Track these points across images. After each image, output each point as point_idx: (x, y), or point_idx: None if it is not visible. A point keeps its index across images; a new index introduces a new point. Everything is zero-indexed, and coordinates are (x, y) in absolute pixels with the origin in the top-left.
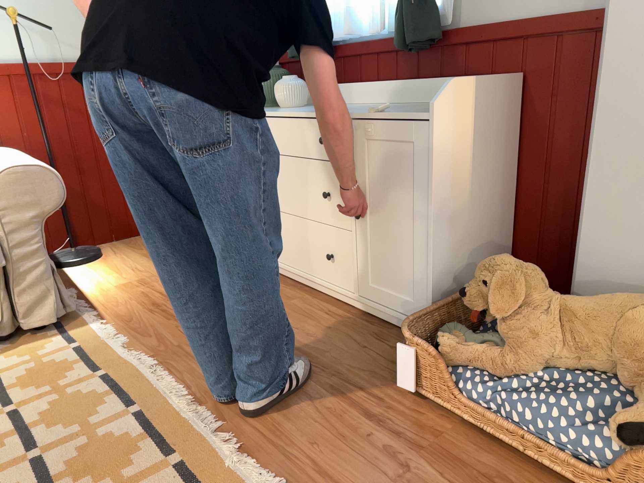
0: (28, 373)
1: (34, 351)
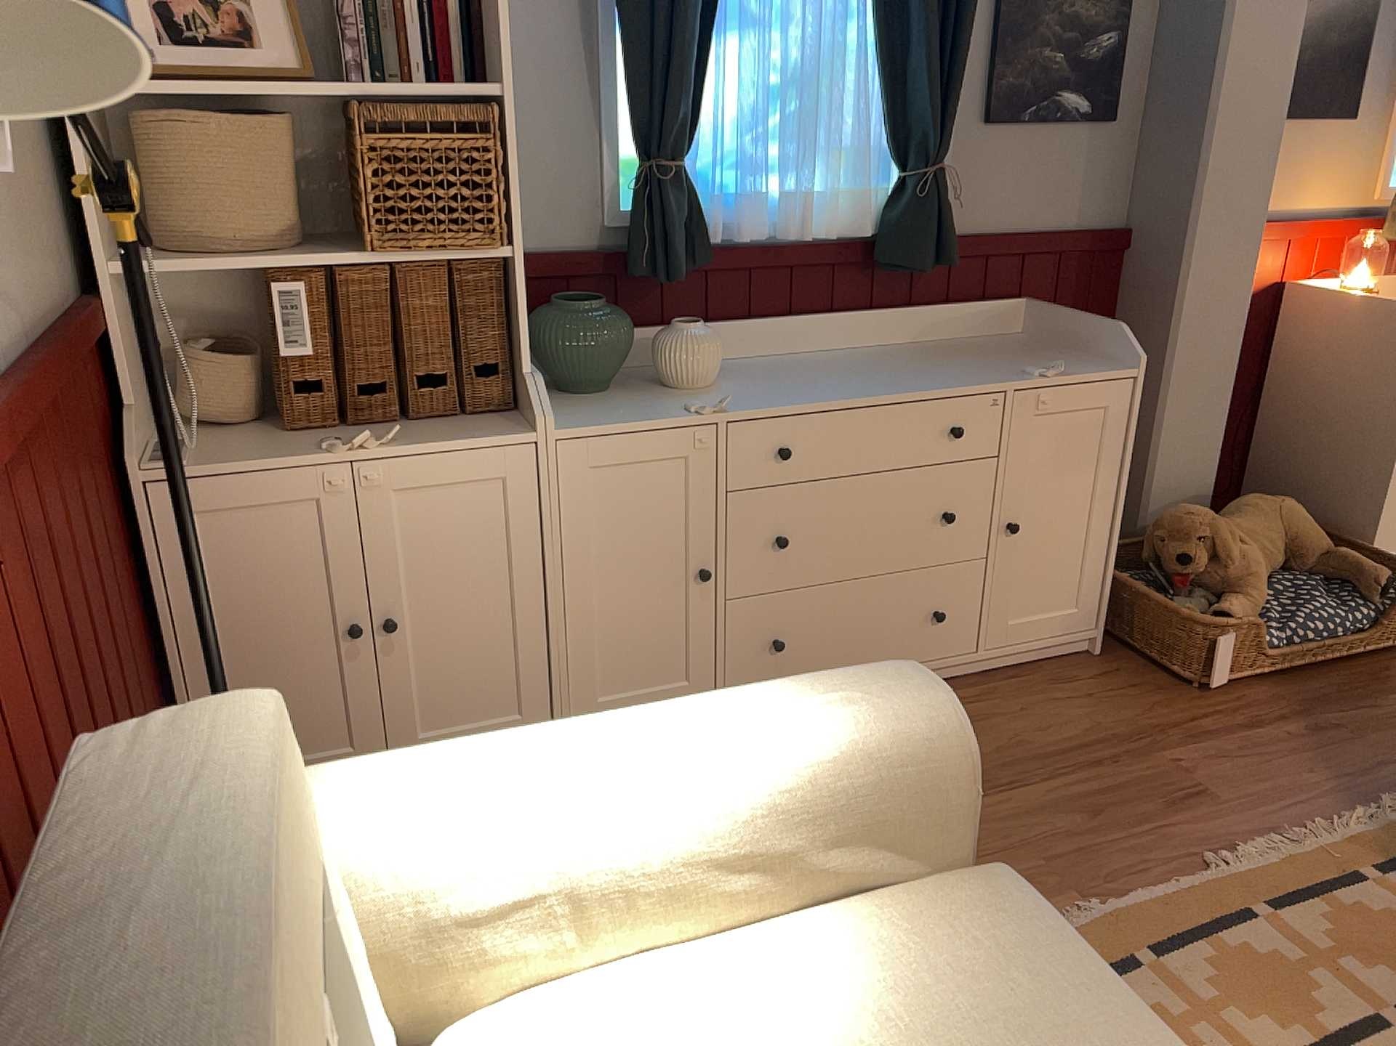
0: None
1: None
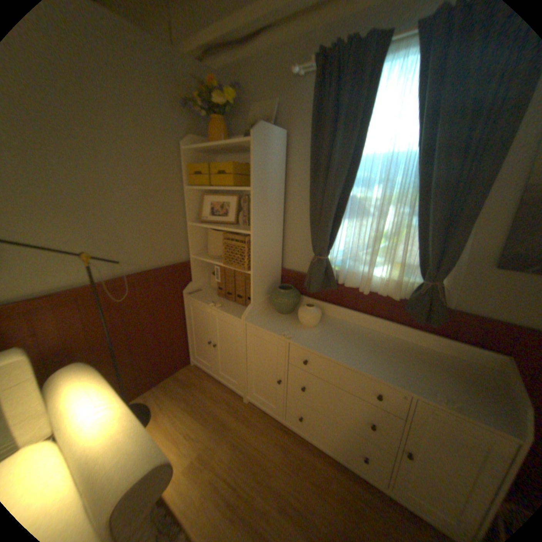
0: None
1: None
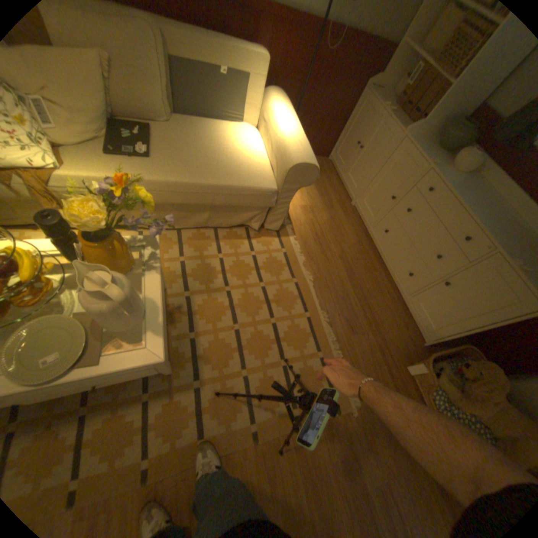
0: (266, 262)
1: (267, 245)
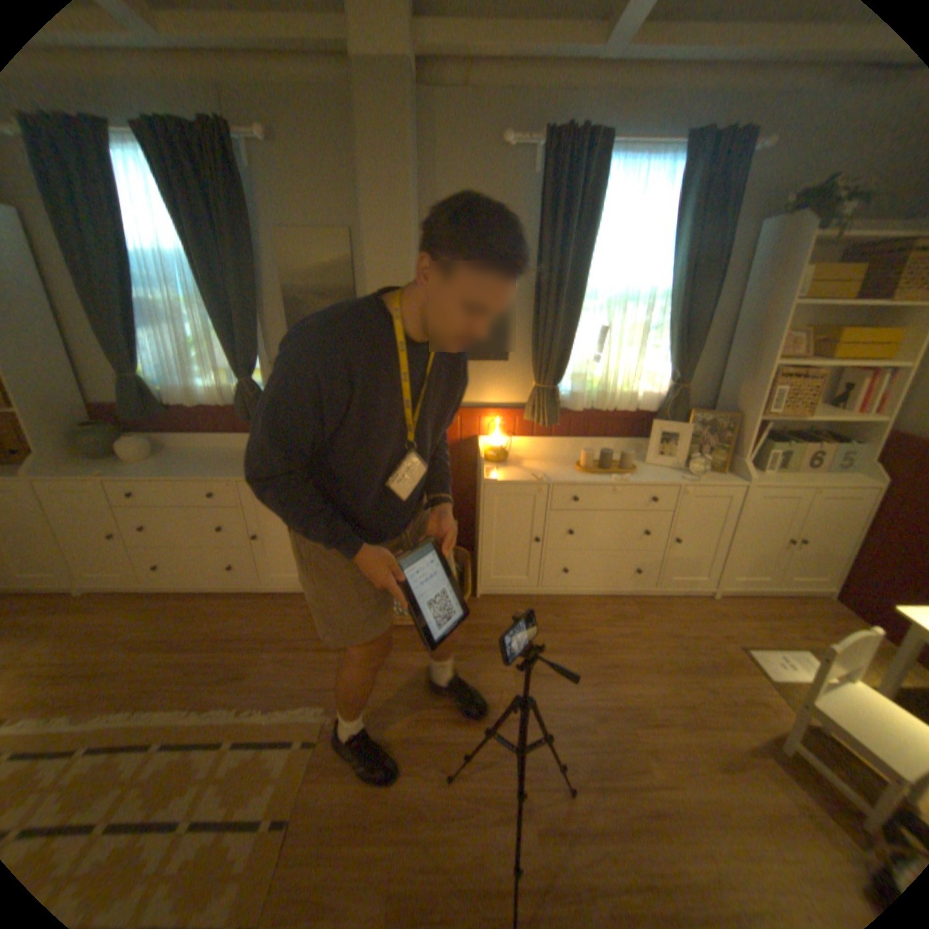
0: None
1: None
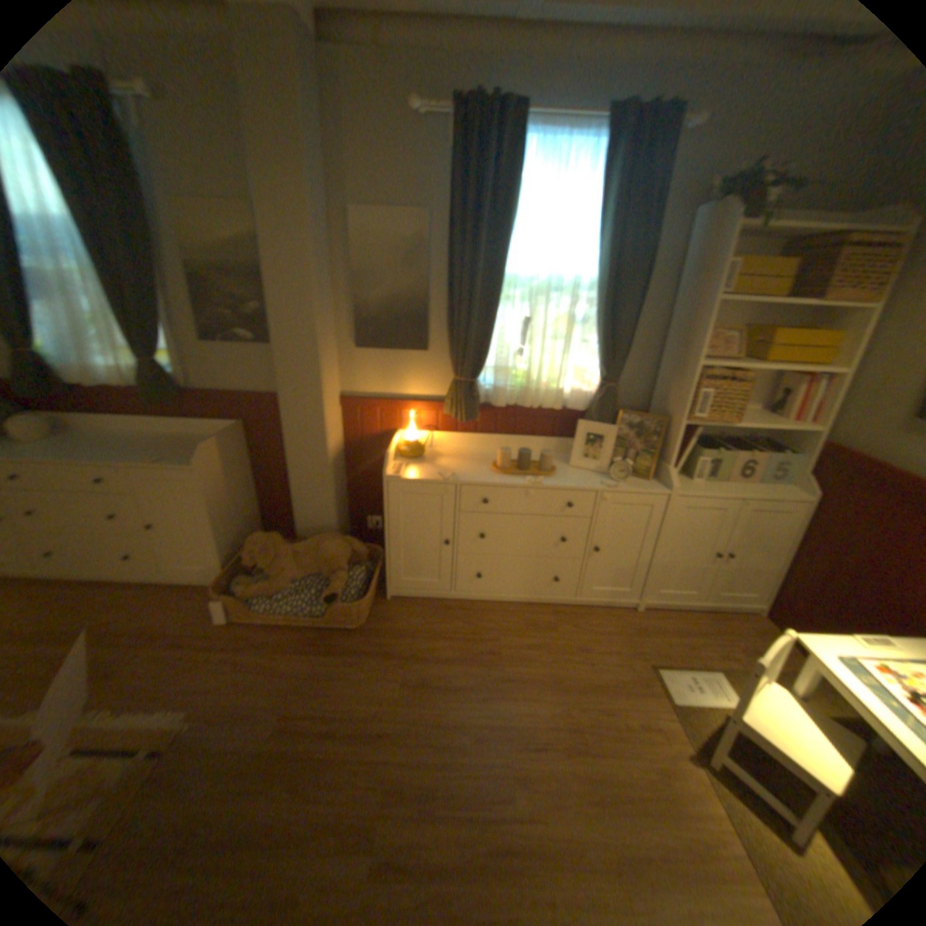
0: None
1: None
